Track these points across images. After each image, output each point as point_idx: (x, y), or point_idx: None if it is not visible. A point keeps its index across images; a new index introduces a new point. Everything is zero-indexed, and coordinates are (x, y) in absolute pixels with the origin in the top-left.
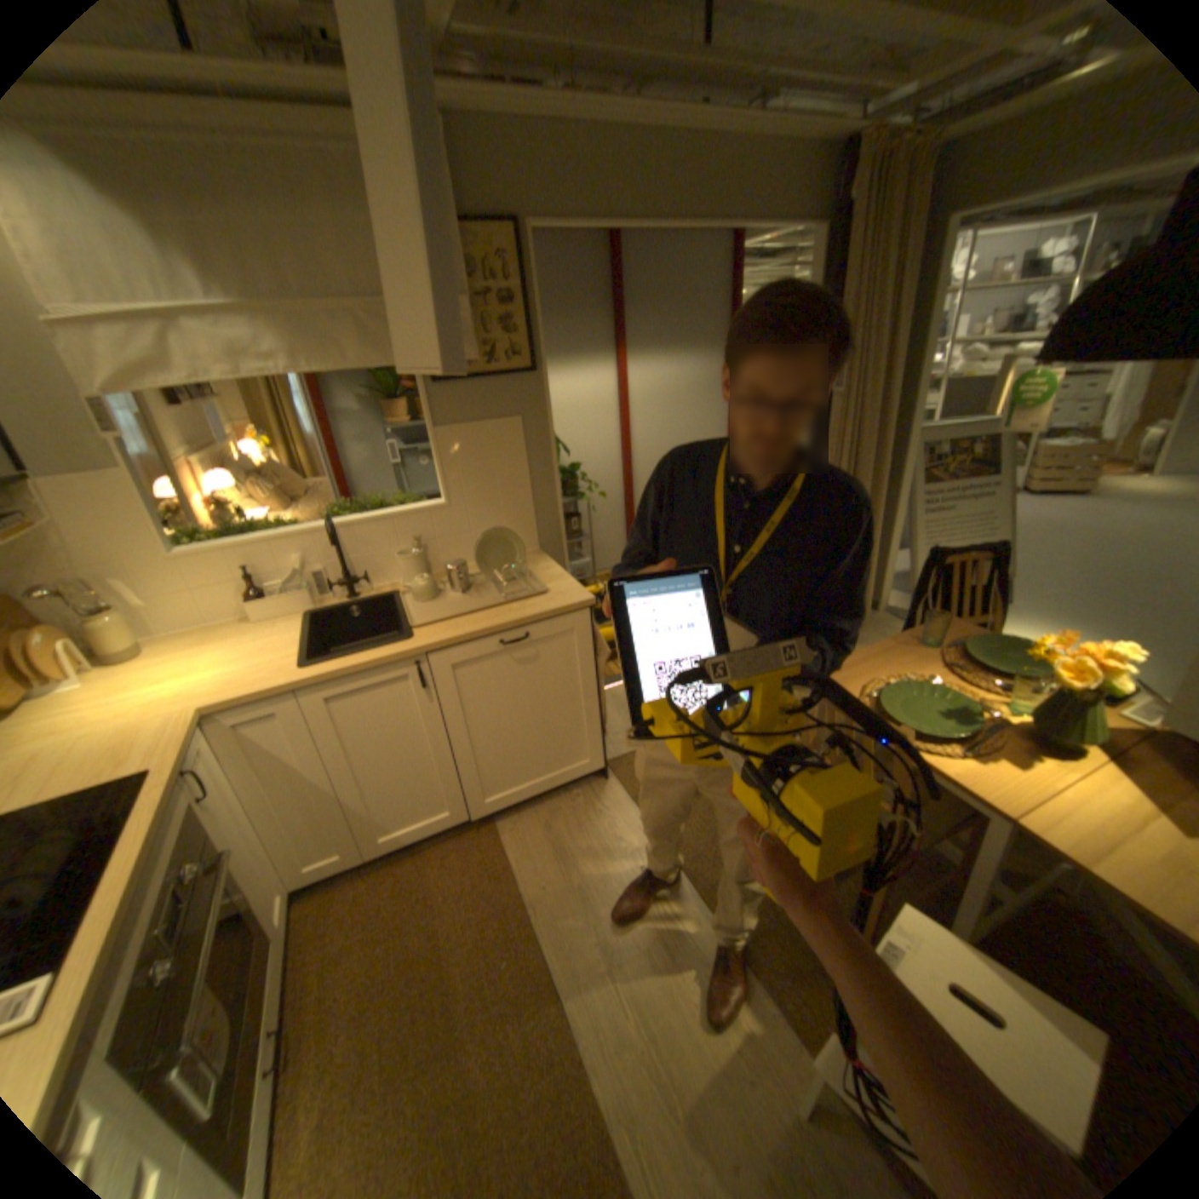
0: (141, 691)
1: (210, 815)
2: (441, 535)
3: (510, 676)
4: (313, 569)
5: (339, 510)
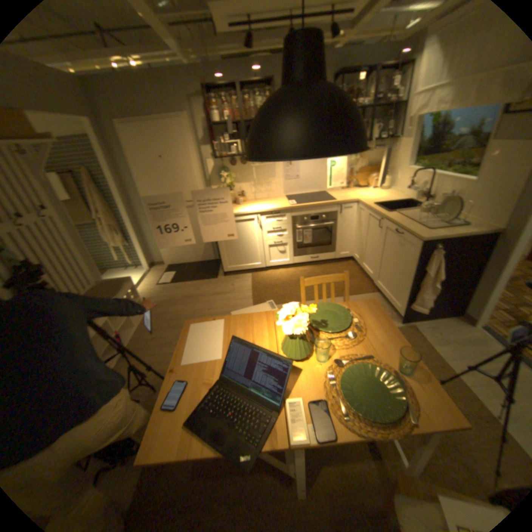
0: (368, 194)
1: (346, 221)
2: (469, 195)
3: (397, 245)
4: (429, 187)
5: (455, 170)
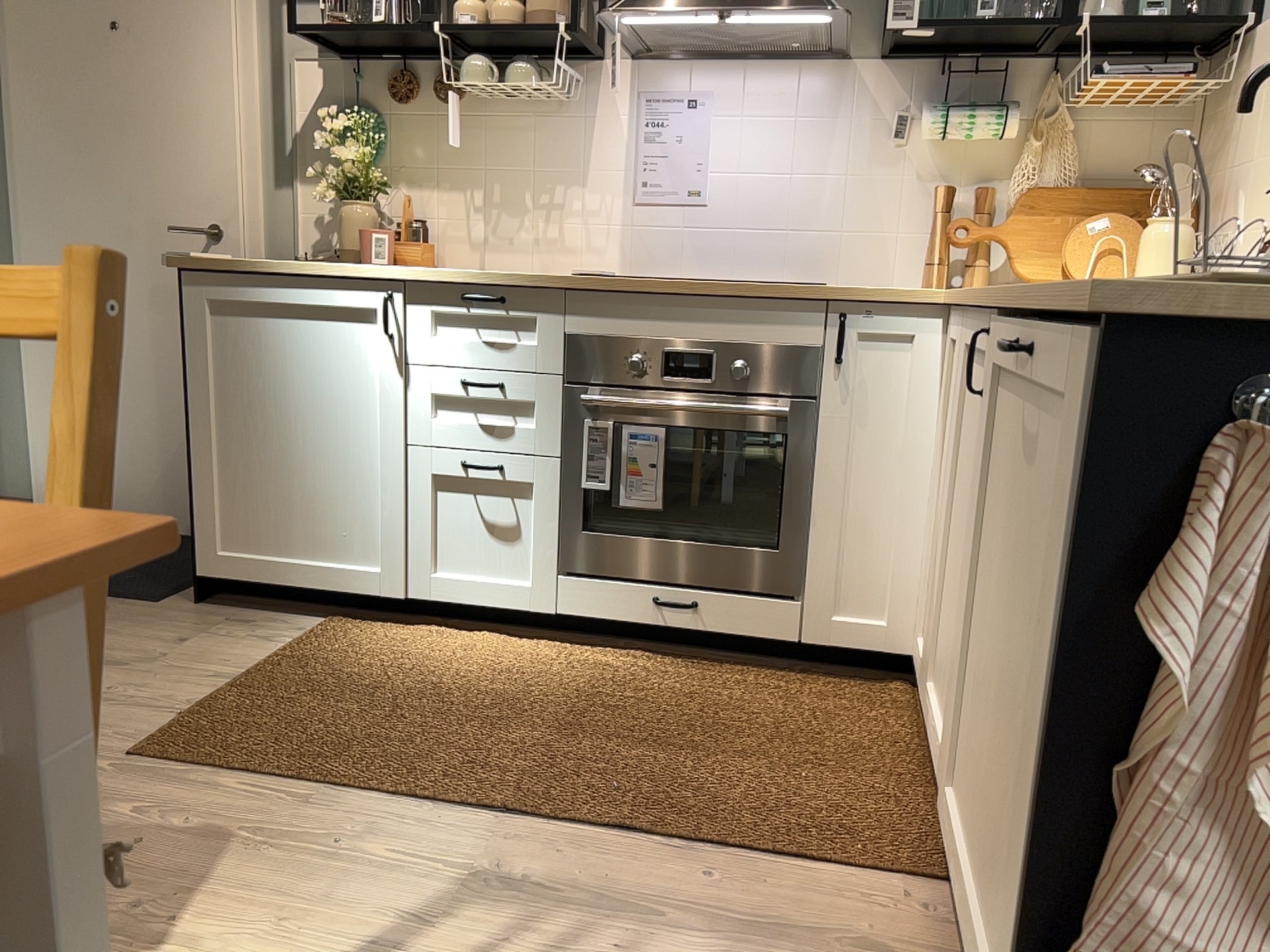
0: None
1: (878, 419)
2: None
3: (1030, 482)
4: None
5: None
